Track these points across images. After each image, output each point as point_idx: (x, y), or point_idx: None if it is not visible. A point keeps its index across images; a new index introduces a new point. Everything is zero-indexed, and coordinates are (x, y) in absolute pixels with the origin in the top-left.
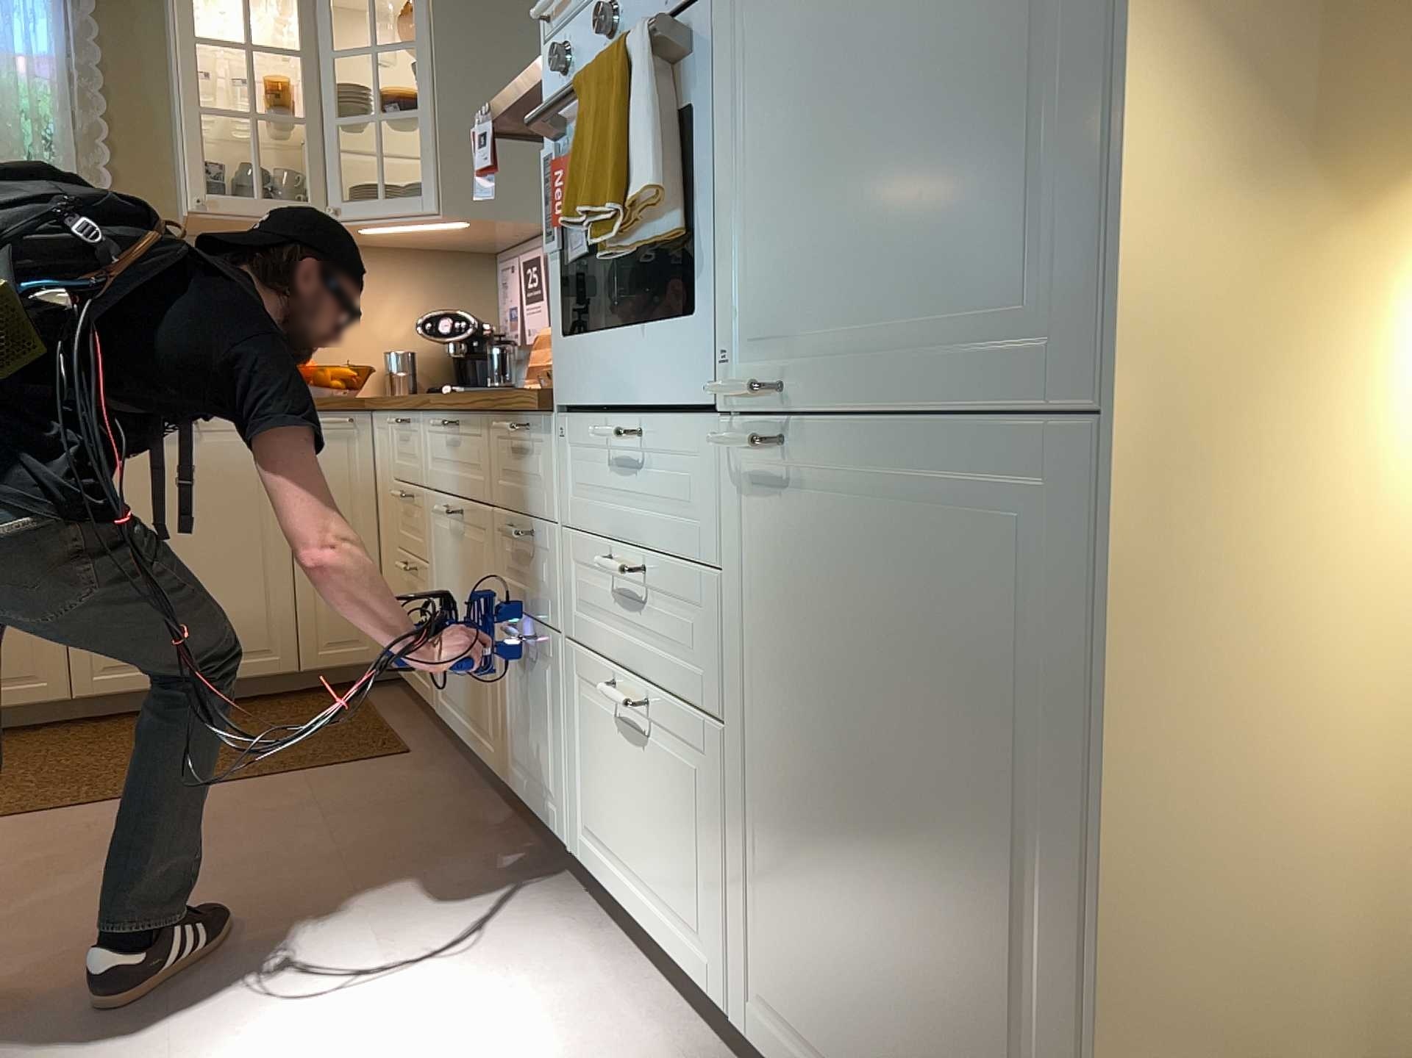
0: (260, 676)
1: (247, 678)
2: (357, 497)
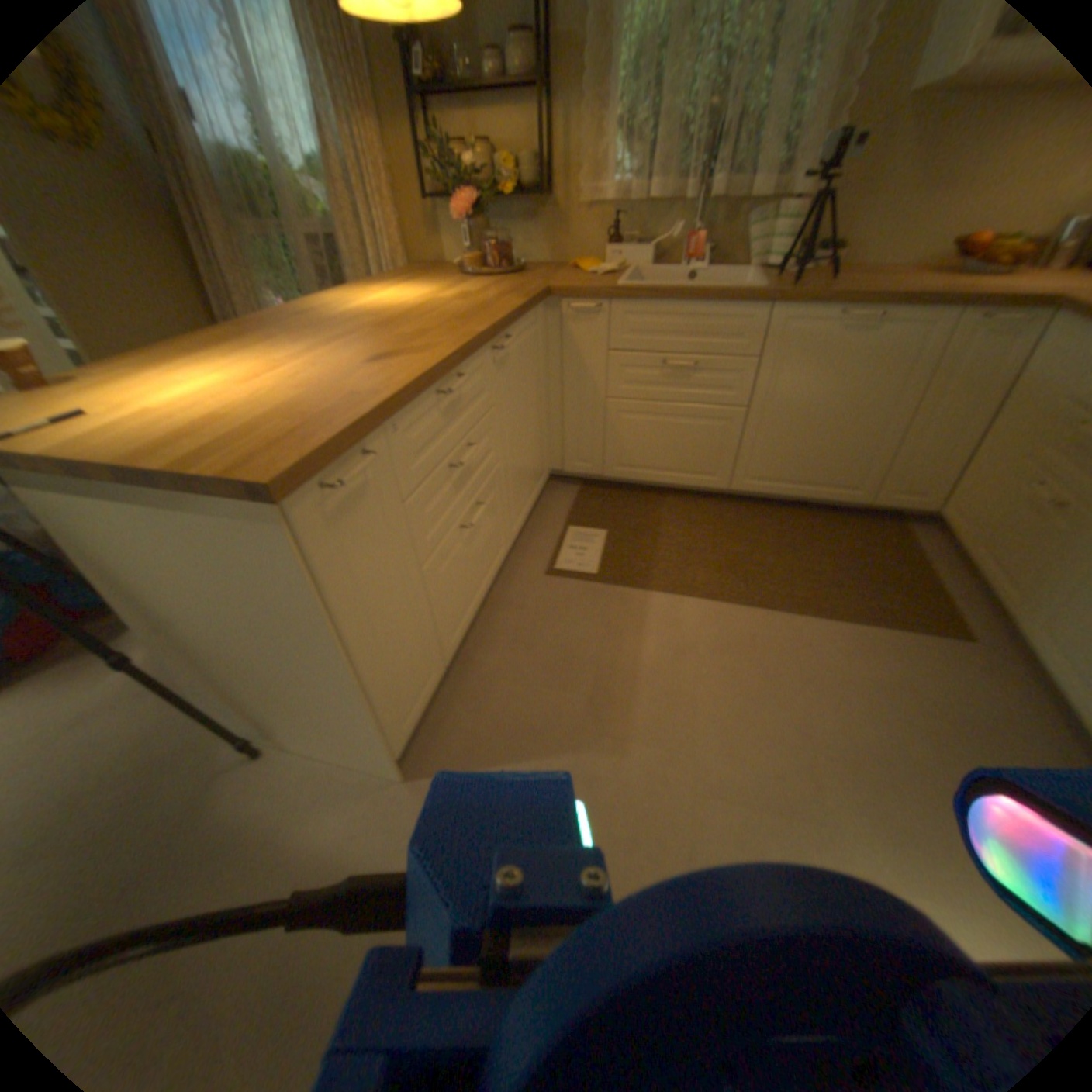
0: (844, 502)
1: (834, 501)
2: (990, 388)
